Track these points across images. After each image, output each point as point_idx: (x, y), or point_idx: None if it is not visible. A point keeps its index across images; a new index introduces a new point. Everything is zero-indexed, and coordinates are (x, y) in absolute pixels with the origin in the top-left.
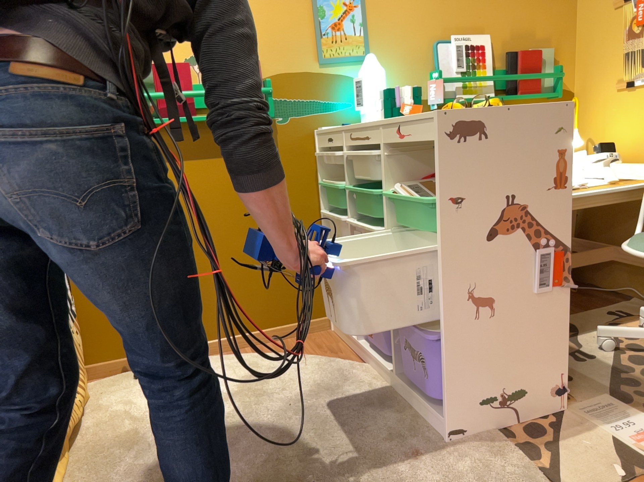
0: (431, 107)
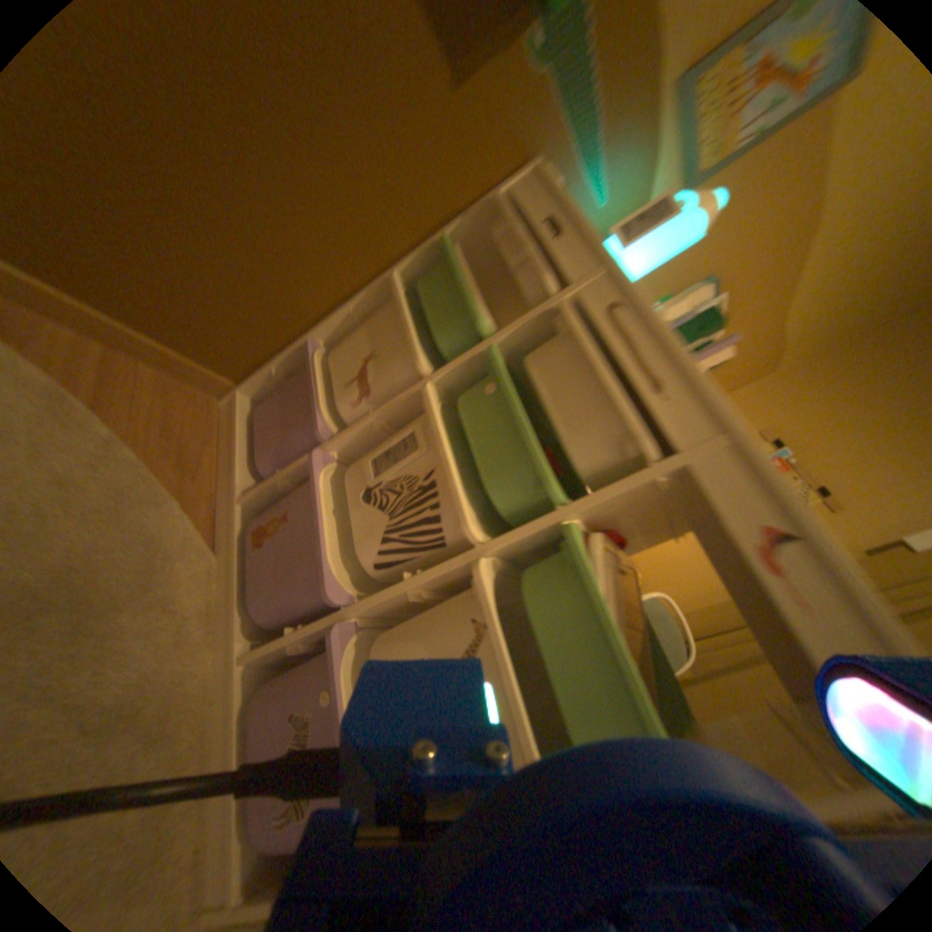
0: None
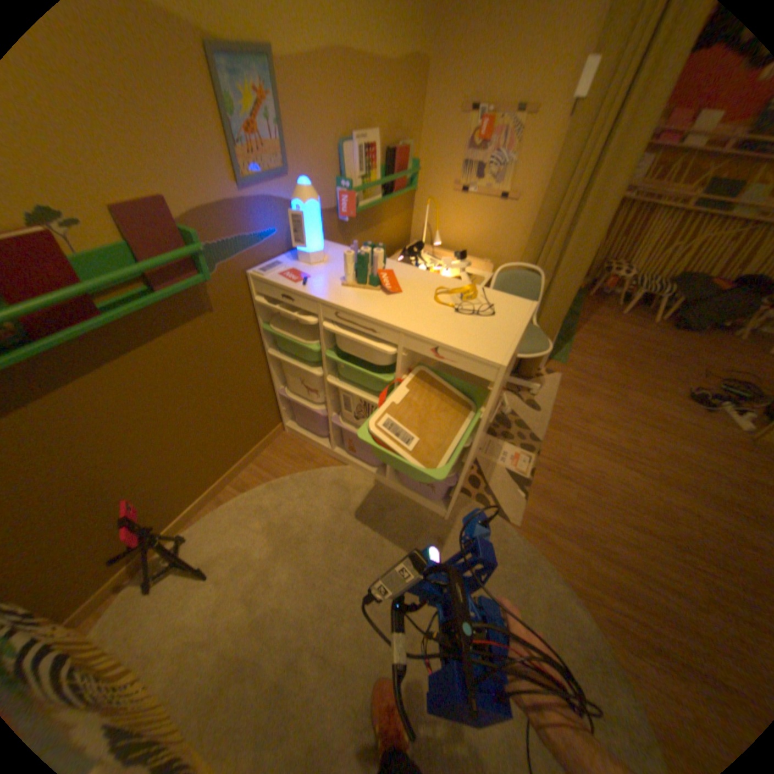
0: (337, 215)
